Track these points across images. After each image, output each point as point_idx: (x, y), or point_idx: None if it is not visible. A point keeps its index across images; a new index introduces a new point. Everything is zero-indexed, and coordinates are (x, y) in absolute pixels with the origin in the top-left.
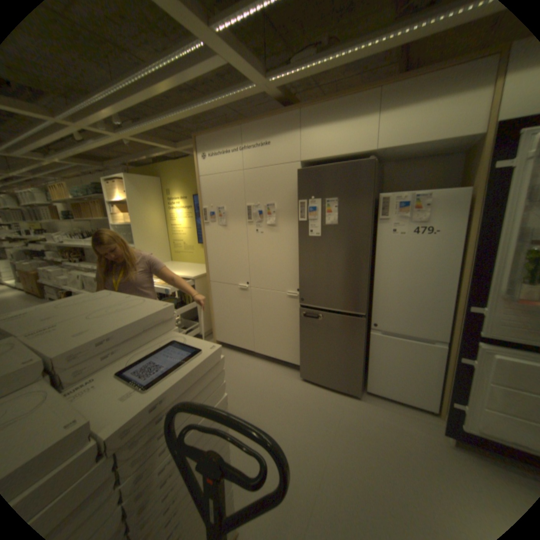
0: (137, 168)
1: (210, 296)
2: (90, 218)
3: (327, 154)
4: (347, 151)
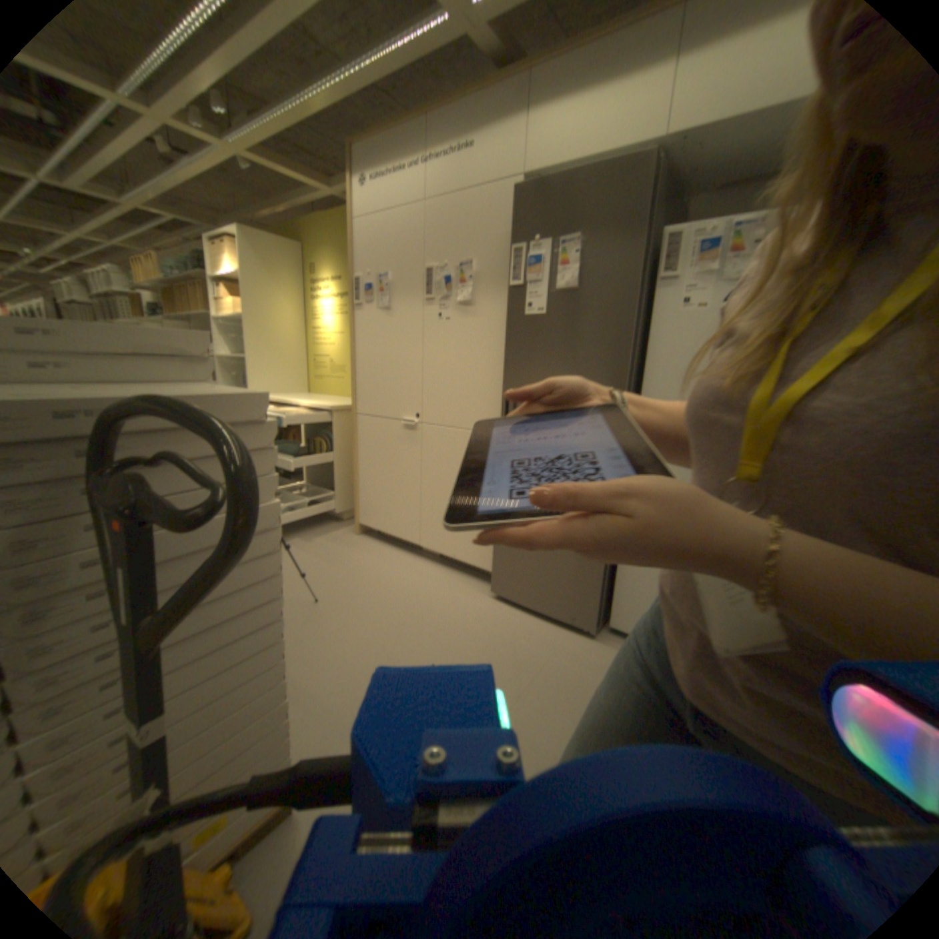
0: (268, 227)
1: (356, 440)
2: (188, 313)
3: (572, 155)
4: (608, 144)
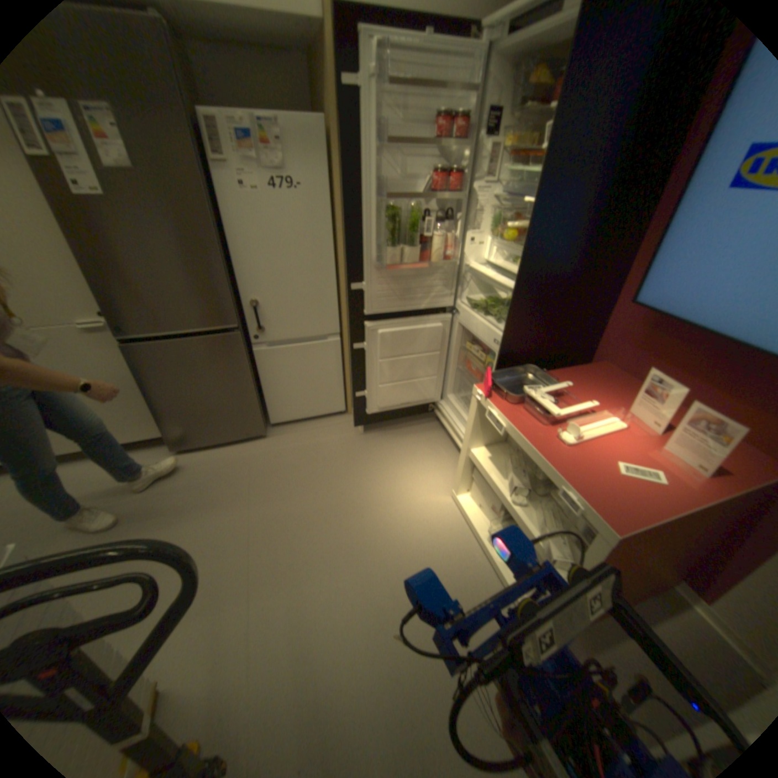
0: None
1: None
2: None
3: None
4: None
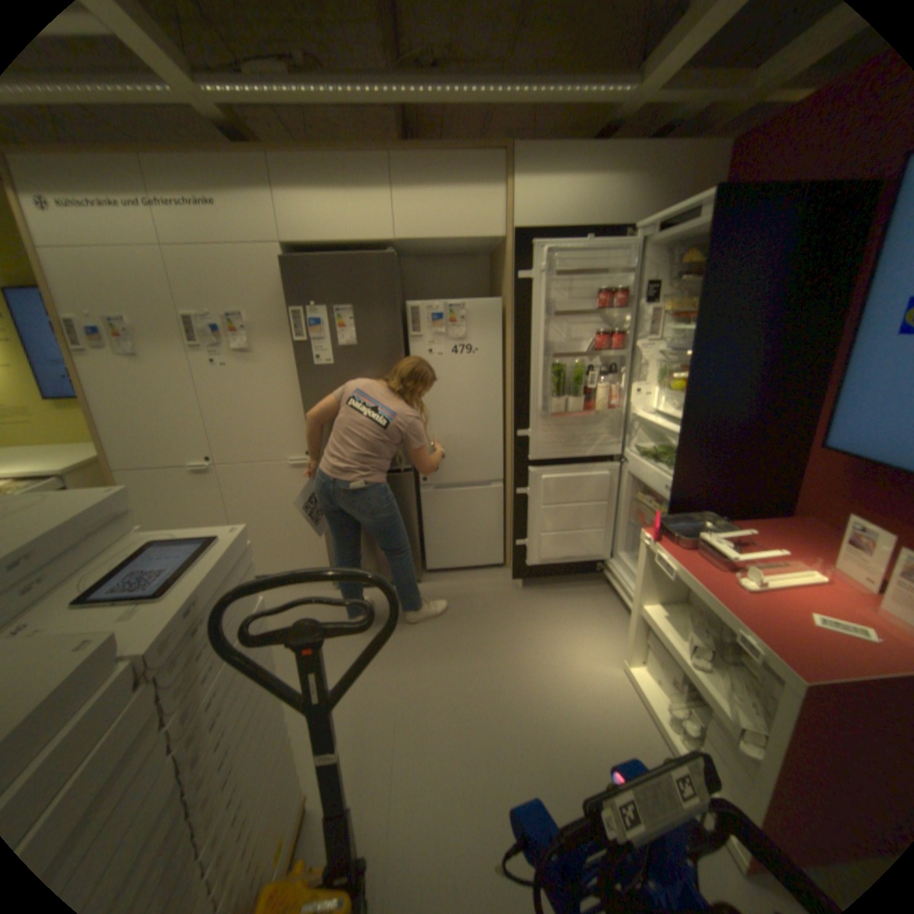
0: None
1: None
2: None
3: (324, 238)
4: (353, 237)
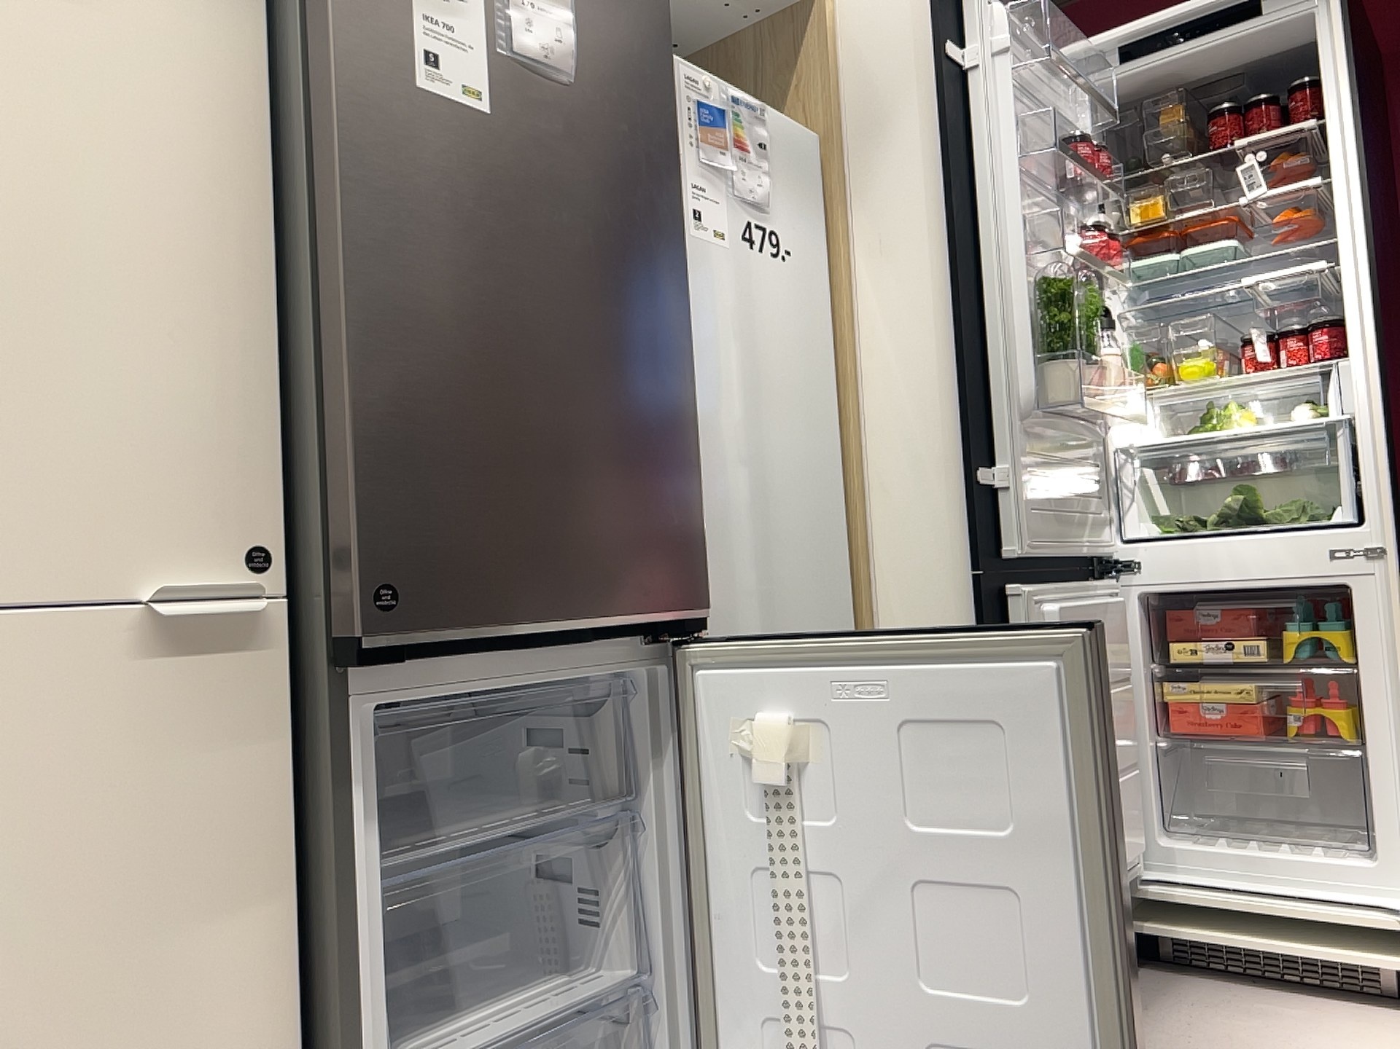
0: None
1: None
2: None
3: None
4: None
